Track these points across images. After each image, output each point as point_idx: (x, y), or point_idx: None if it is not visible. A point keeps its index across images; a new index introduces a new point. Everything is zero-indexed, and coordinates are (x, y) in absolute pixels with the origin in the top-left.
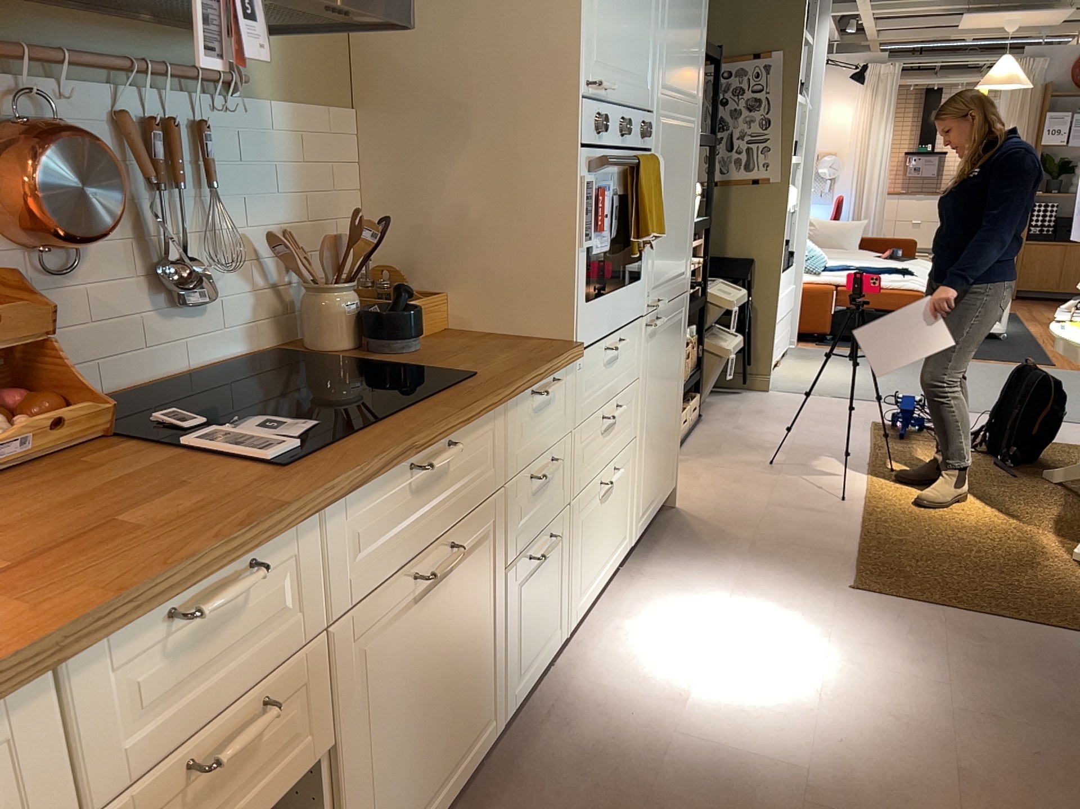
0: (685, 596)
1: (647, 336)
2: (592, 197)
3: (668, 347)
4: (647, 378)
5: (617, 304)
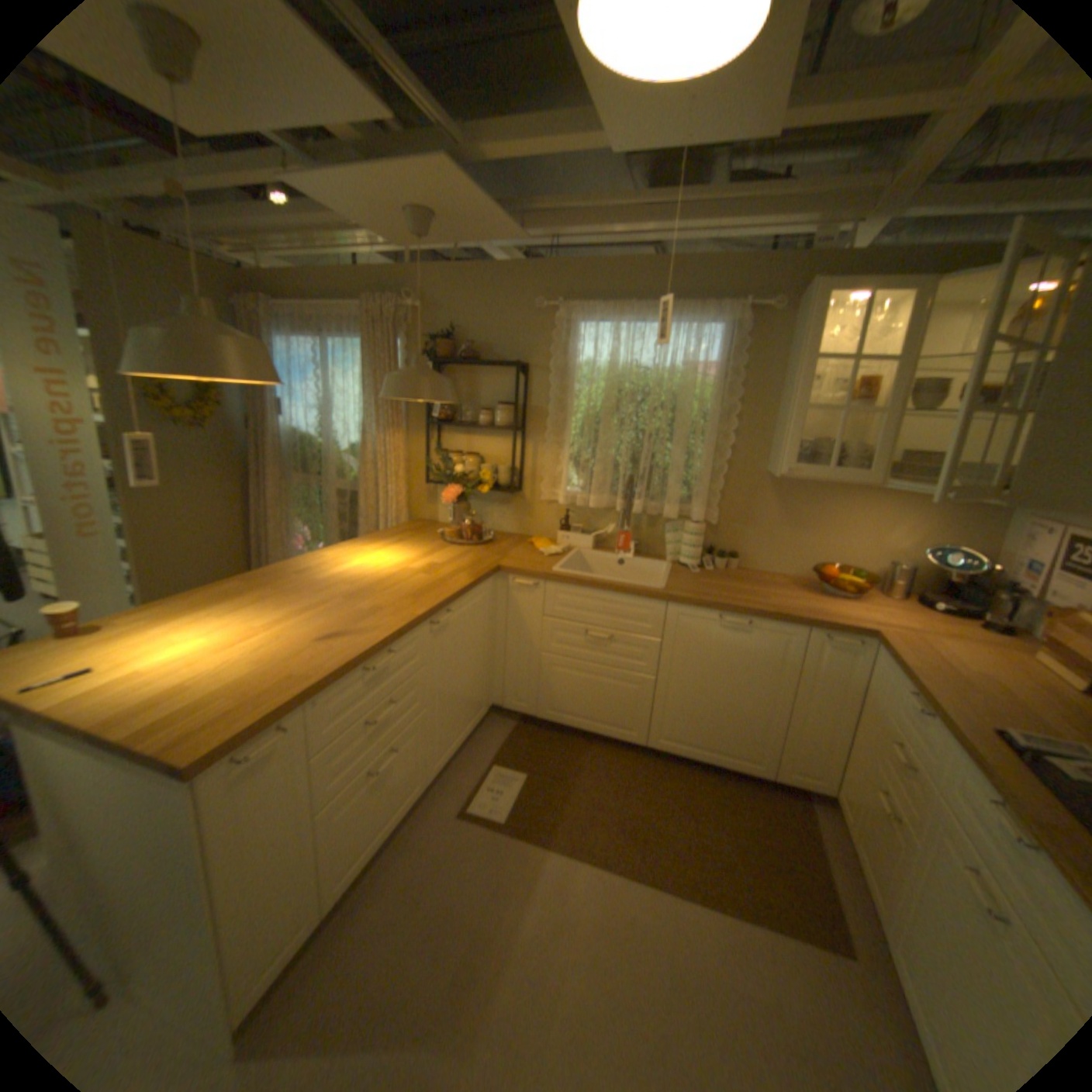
0: None
1: None
2: None
3: None
4: None
5: None
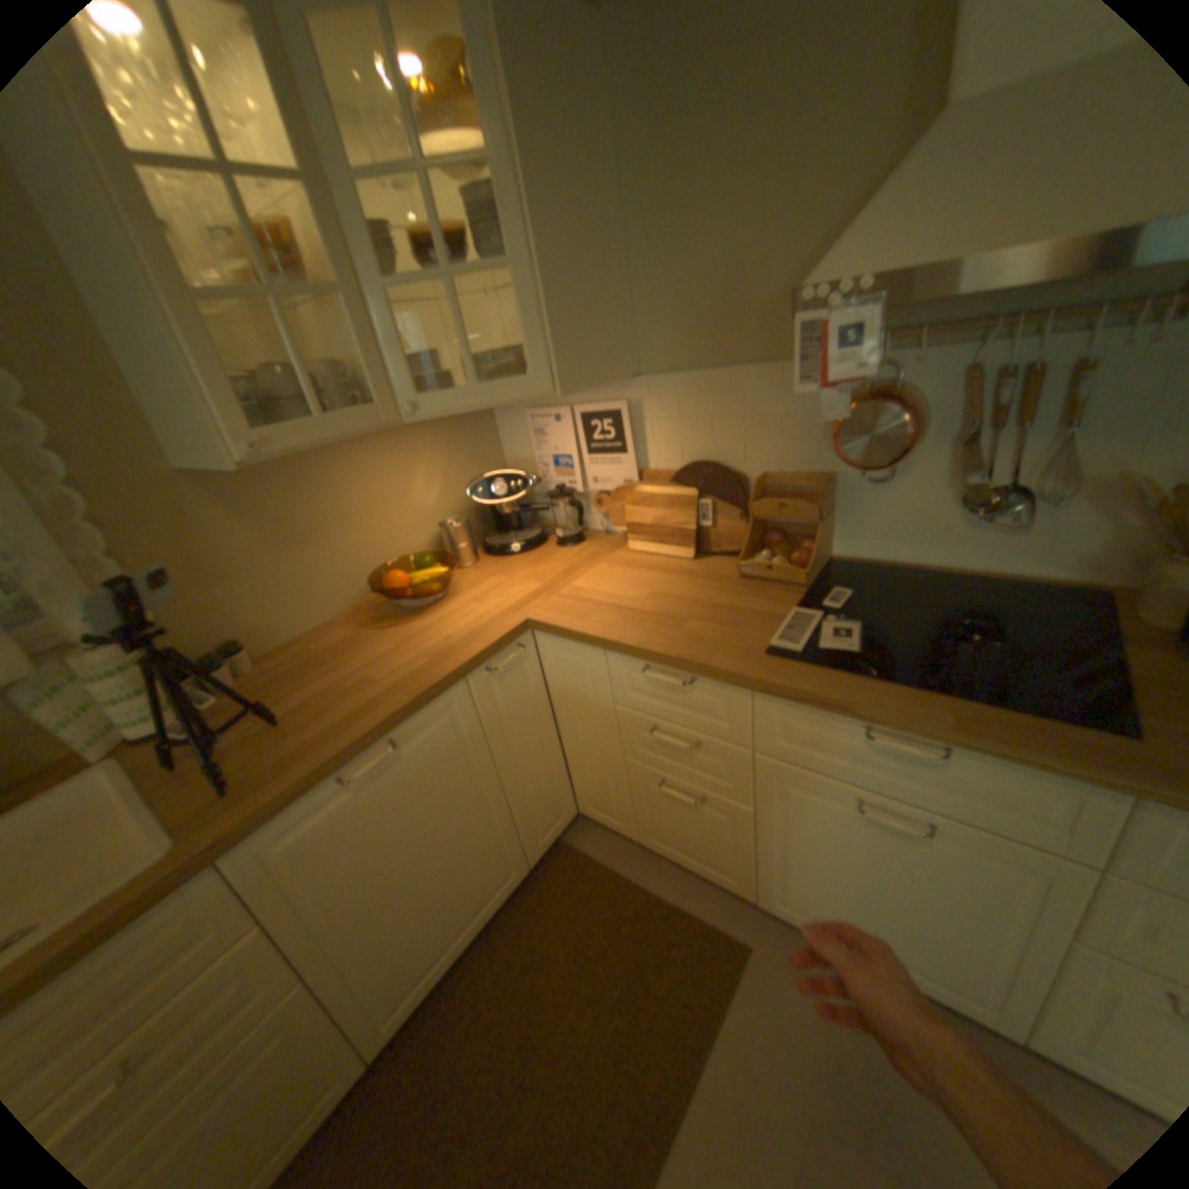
0: None
1: None
2: None
3: None
4: None
5: None
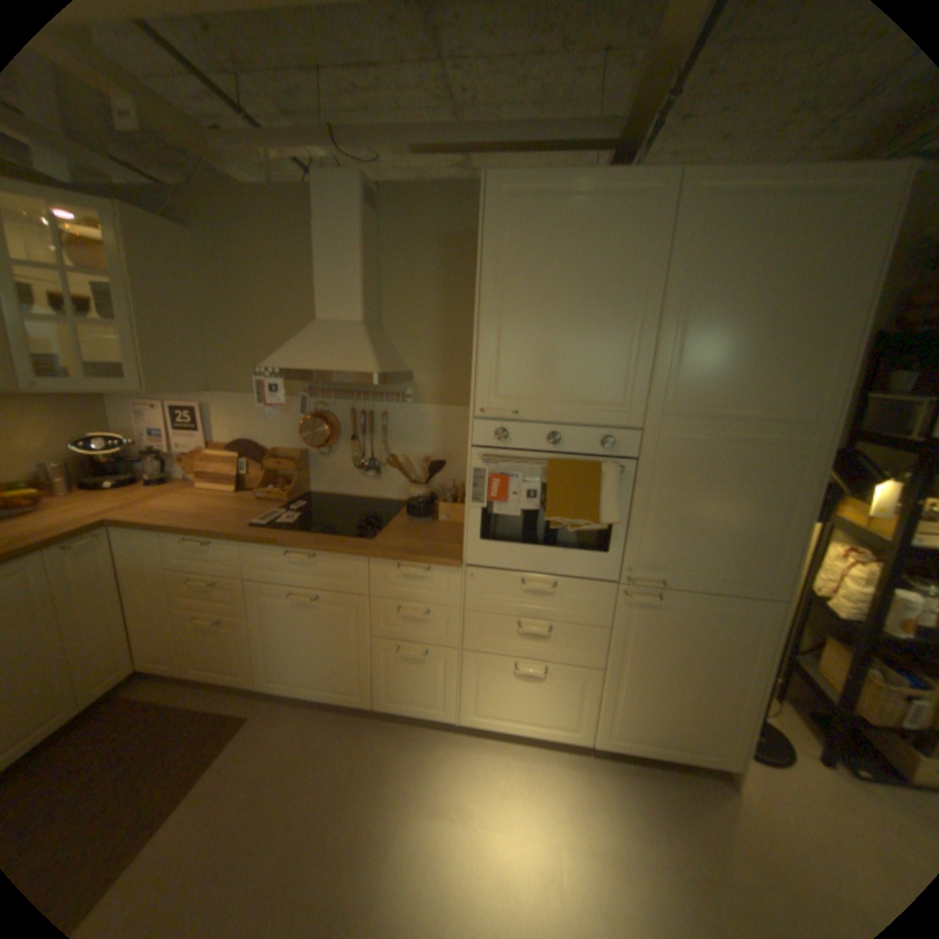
0: (576, 813)
1: (625, 601)
2: (483, 477)
3: (702, 634)
4: (631, 636)
5: (545, 557)
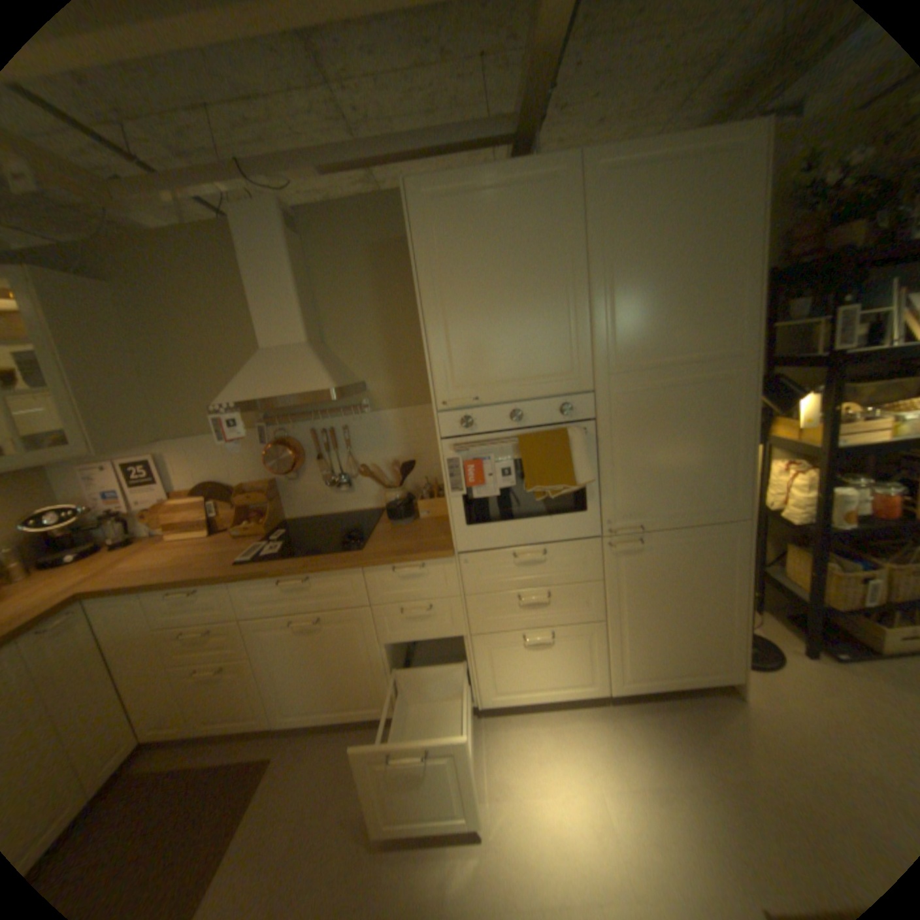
0: (609, 760)
1: (611, 552)
2: (457, 466)
3: (684, 566)
4: (622, 583)
5: (530, 528)
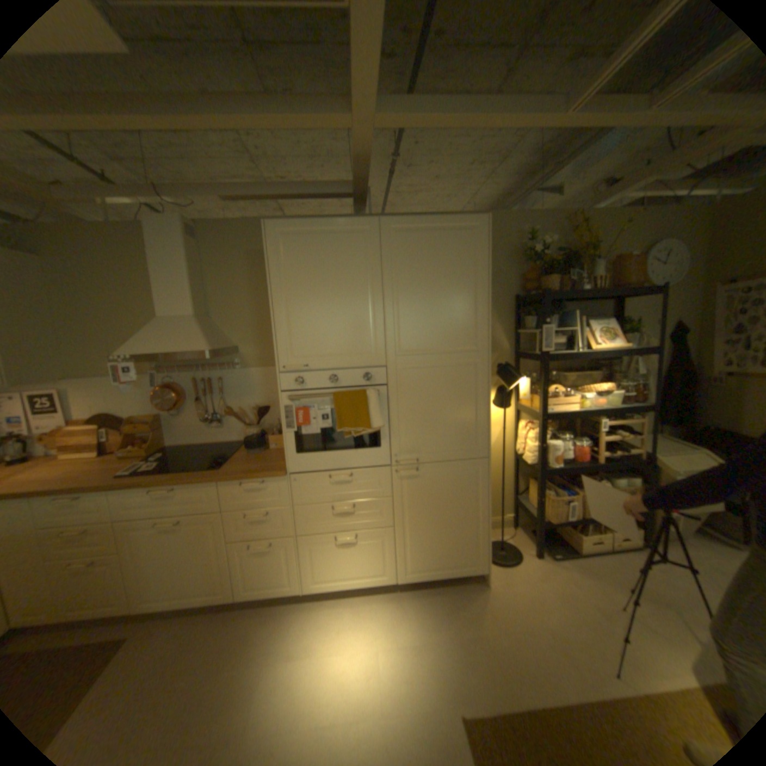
0: (388, 629)
1: (396, 477)
2: (291, 411)
3: (445, 488)
4: (404, 499)
5: (341, 458)
